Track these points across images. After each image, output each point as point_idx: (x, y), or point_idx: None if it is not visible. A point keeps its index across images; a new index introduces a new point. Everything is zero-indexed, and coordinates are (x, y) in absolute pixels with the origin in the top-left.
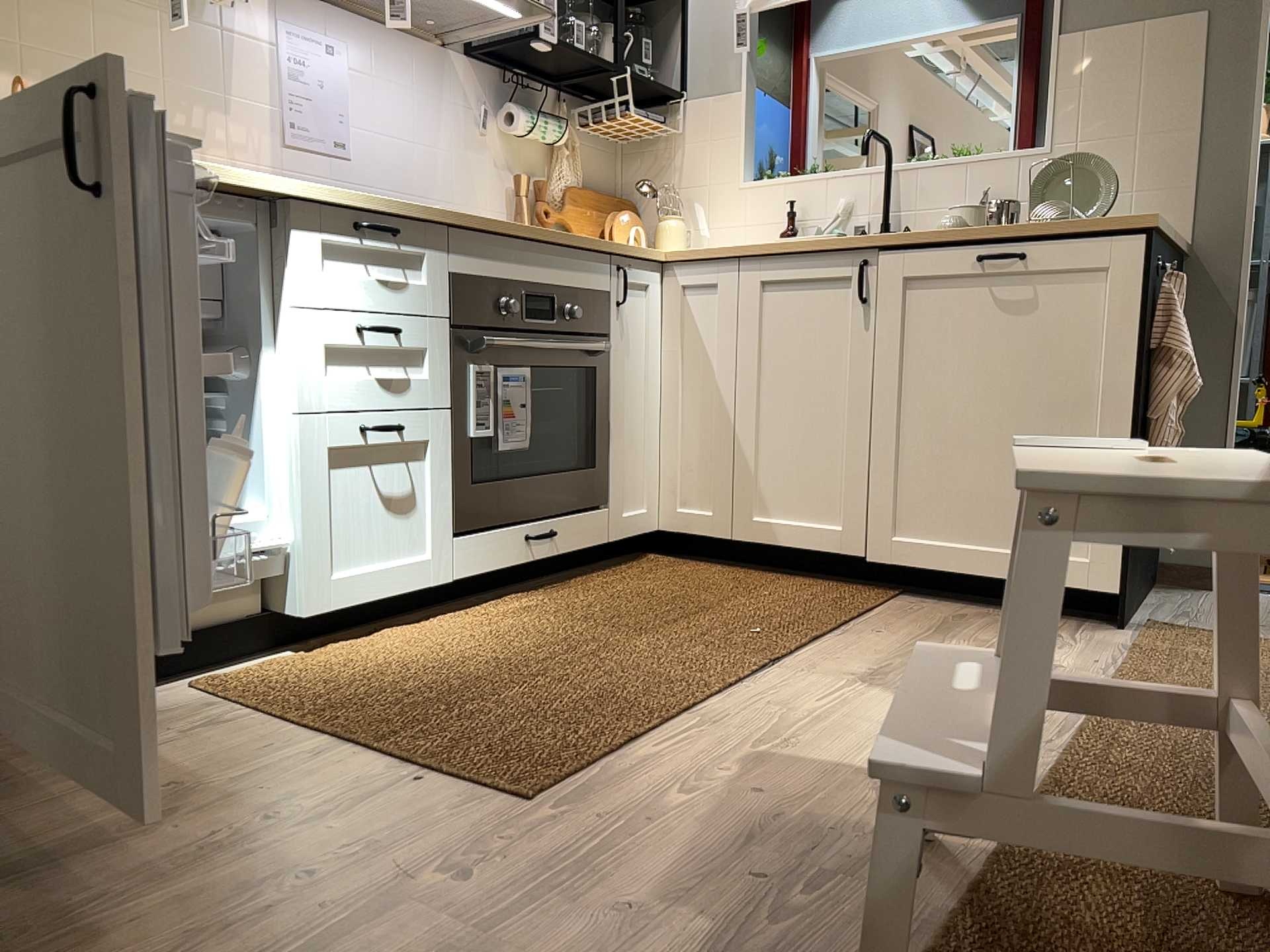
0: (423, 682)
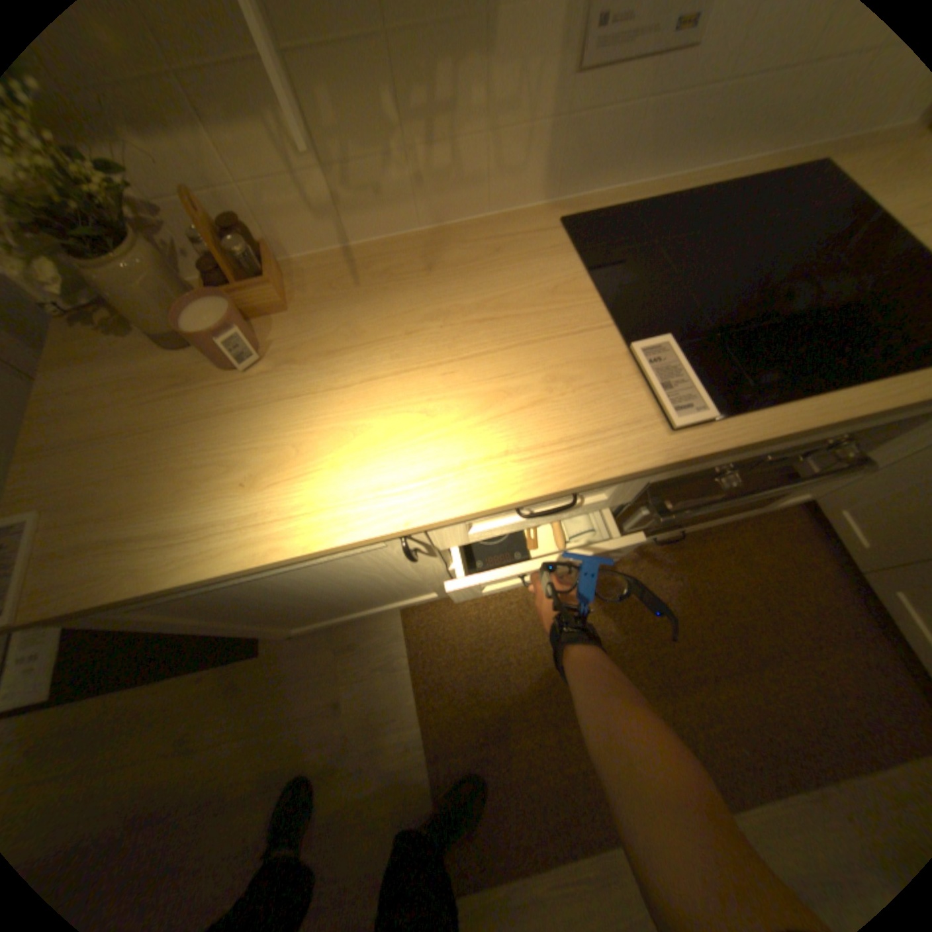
0: (493, 690)
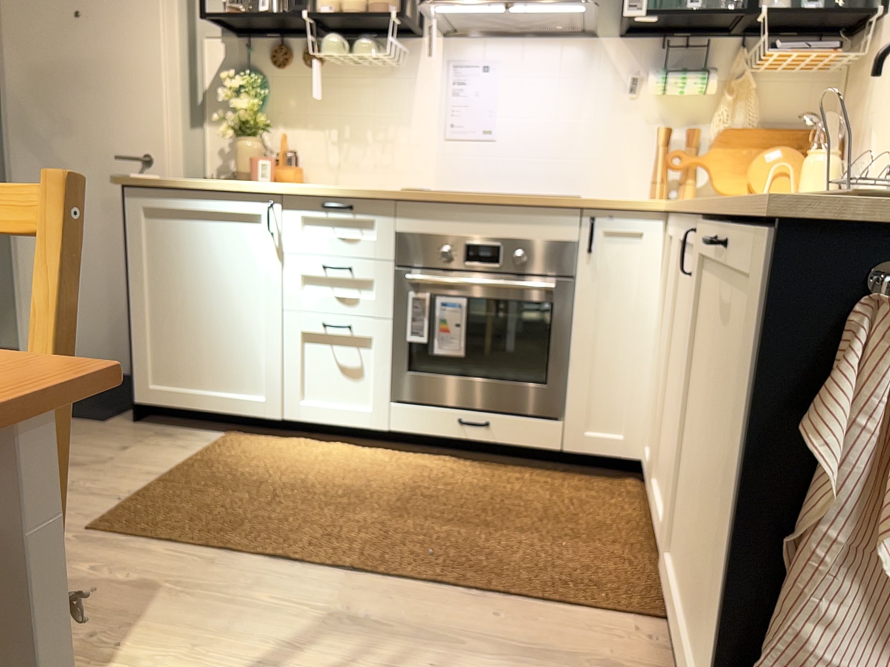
0: (251, 471)
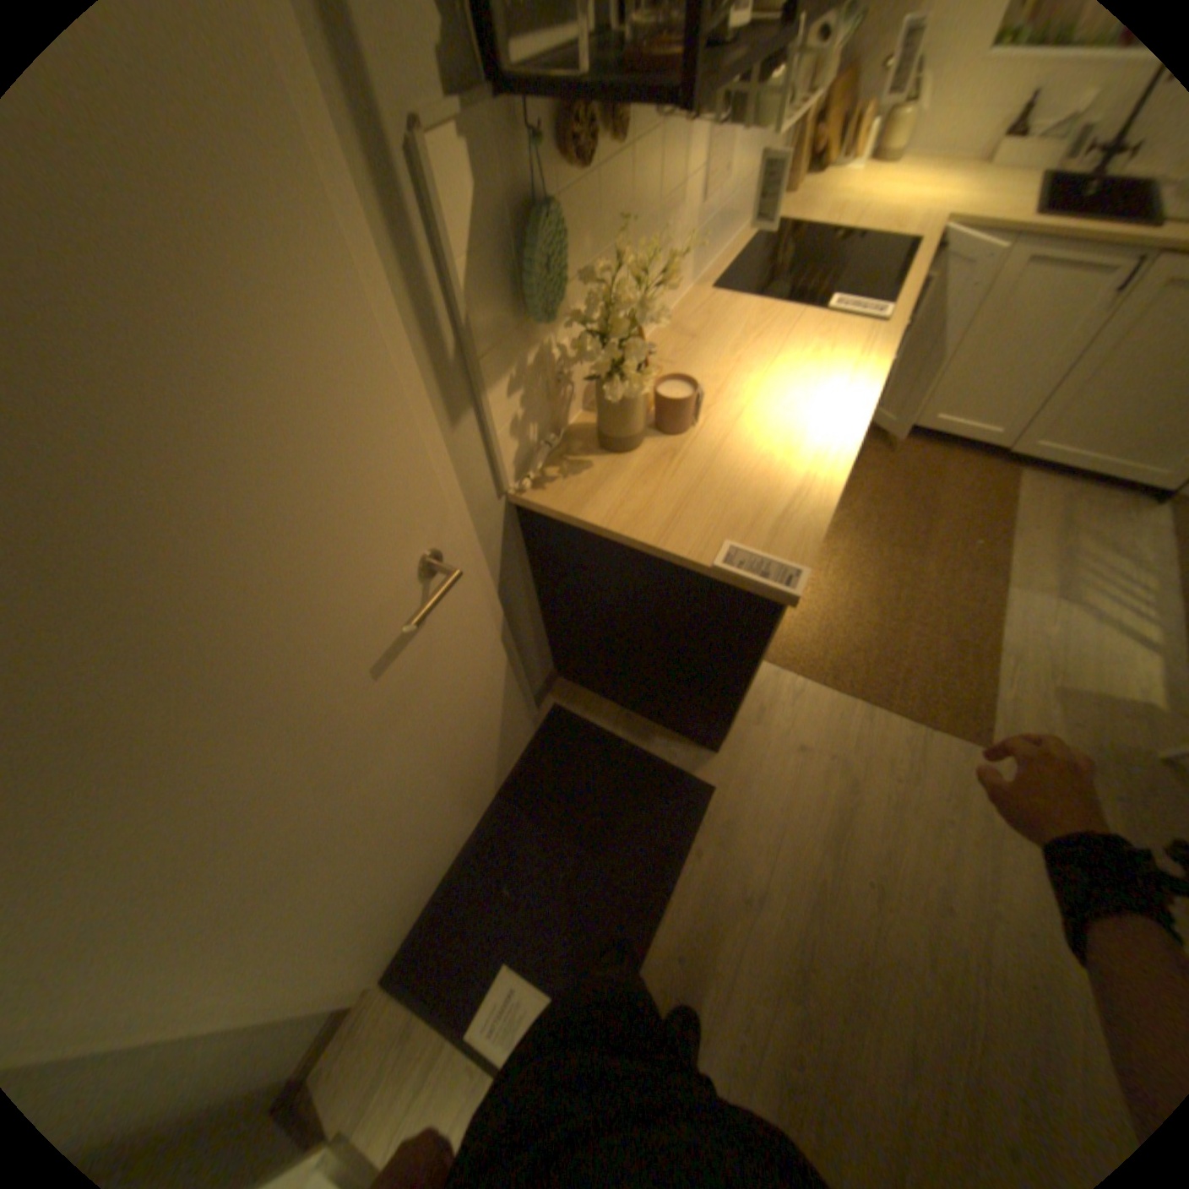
0: (863, 637)
